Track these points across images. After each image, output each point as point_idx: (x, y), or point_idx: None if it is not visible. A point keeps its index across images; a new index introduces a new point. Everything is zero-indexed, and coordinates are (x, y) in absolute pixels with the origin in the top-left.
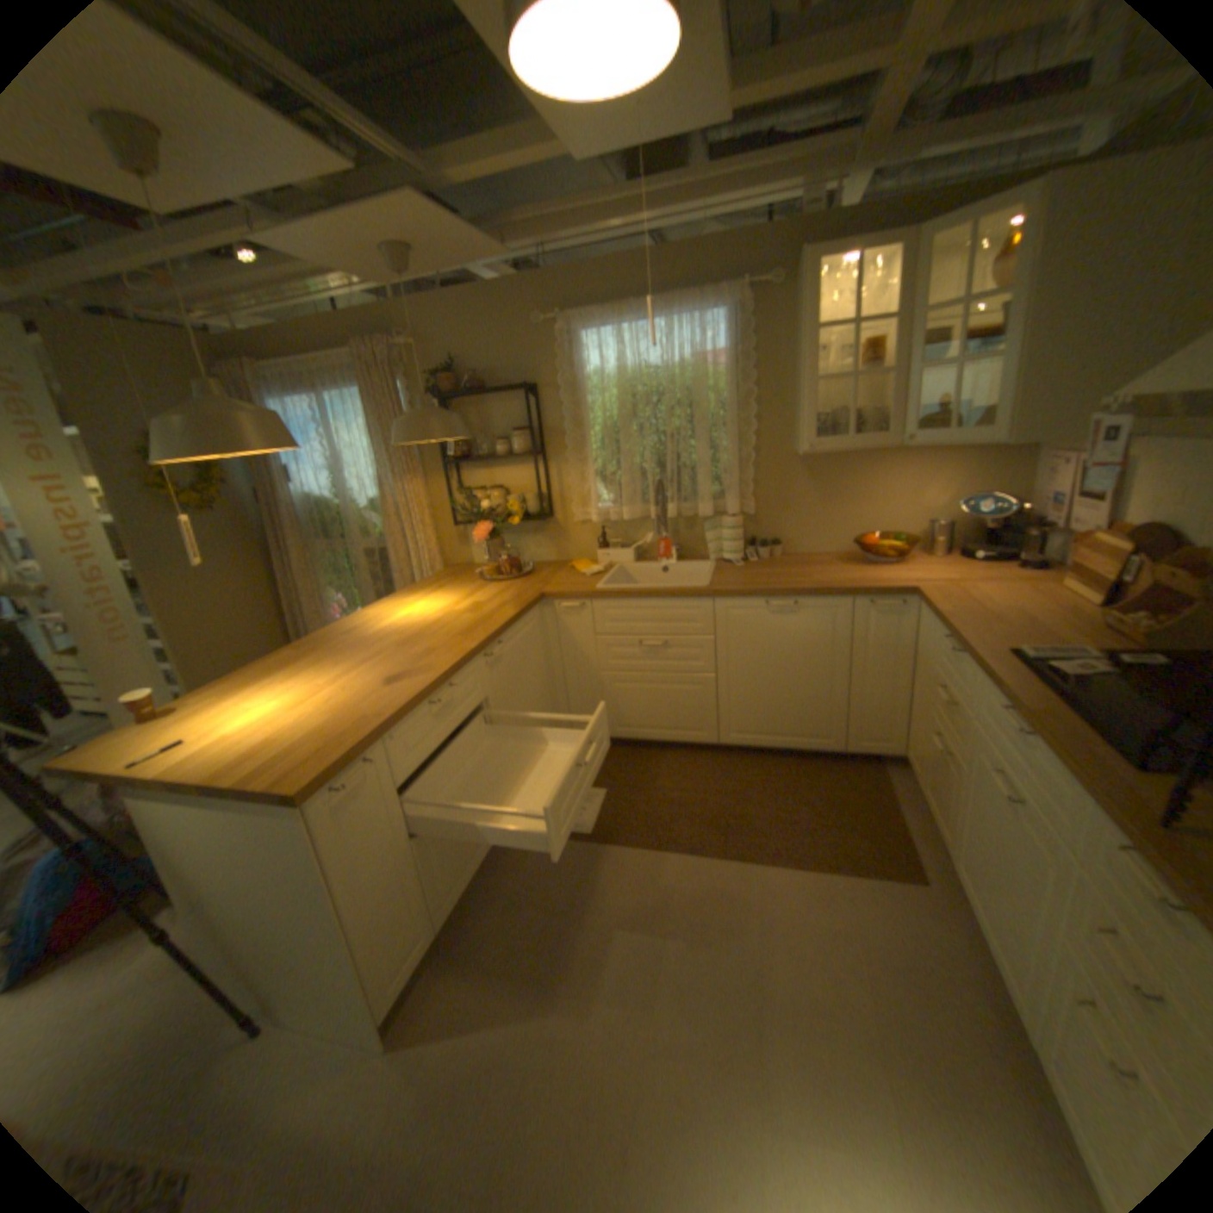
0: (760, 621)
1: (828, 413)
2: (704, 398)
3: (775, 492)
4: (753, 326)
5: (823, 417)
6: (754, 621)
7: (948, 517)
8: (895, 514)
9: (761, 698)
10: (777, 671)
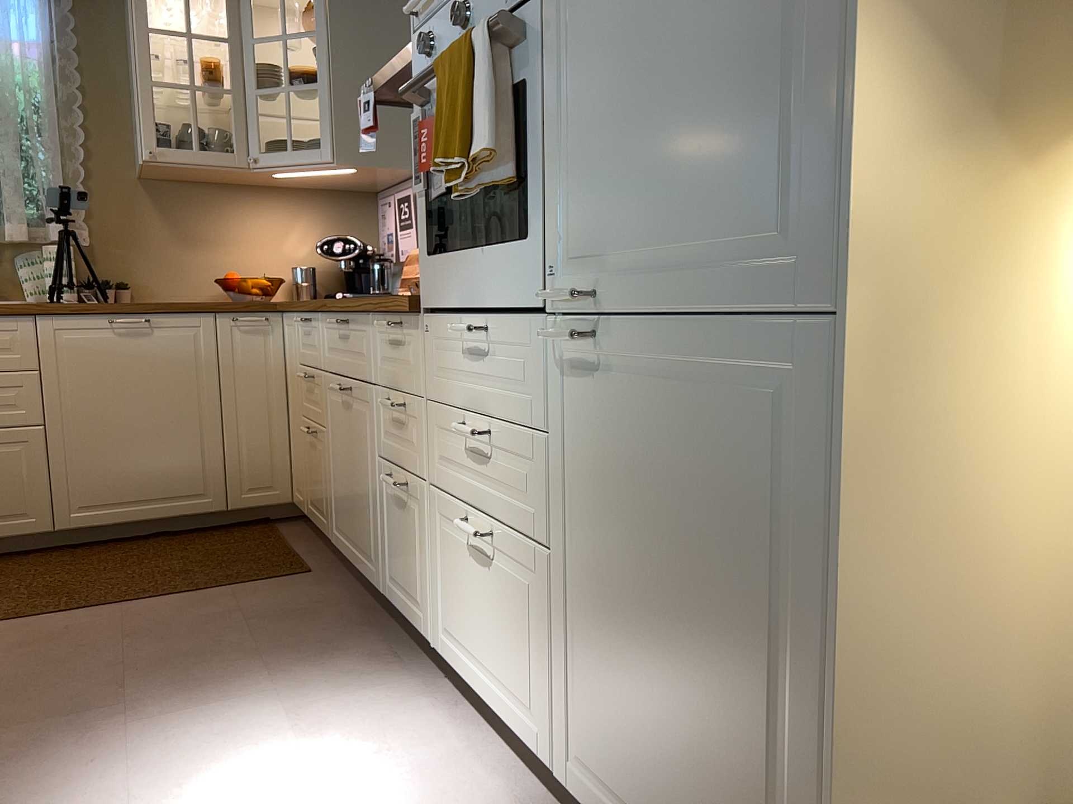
0: (104, 346)
1: (169, 124)
2: (9, 90)
3: (117, 225)
4: (73, 25)
5: (163, 127)
6: (95, 346)
7: (311, 267)
8: (259, 261)
9: (112, 452)
10: (132, 411)
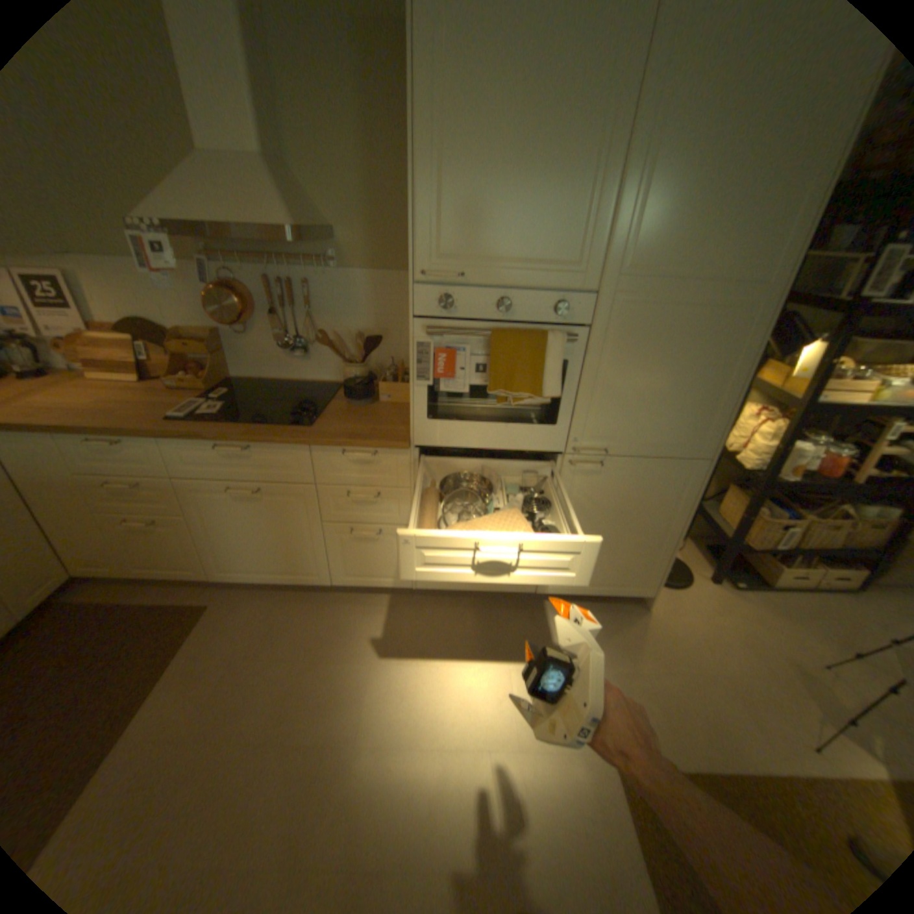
0: None
1: None
2: None
3: None
4: None
5: None
6: None
7: None
8: None
9: None
10: None
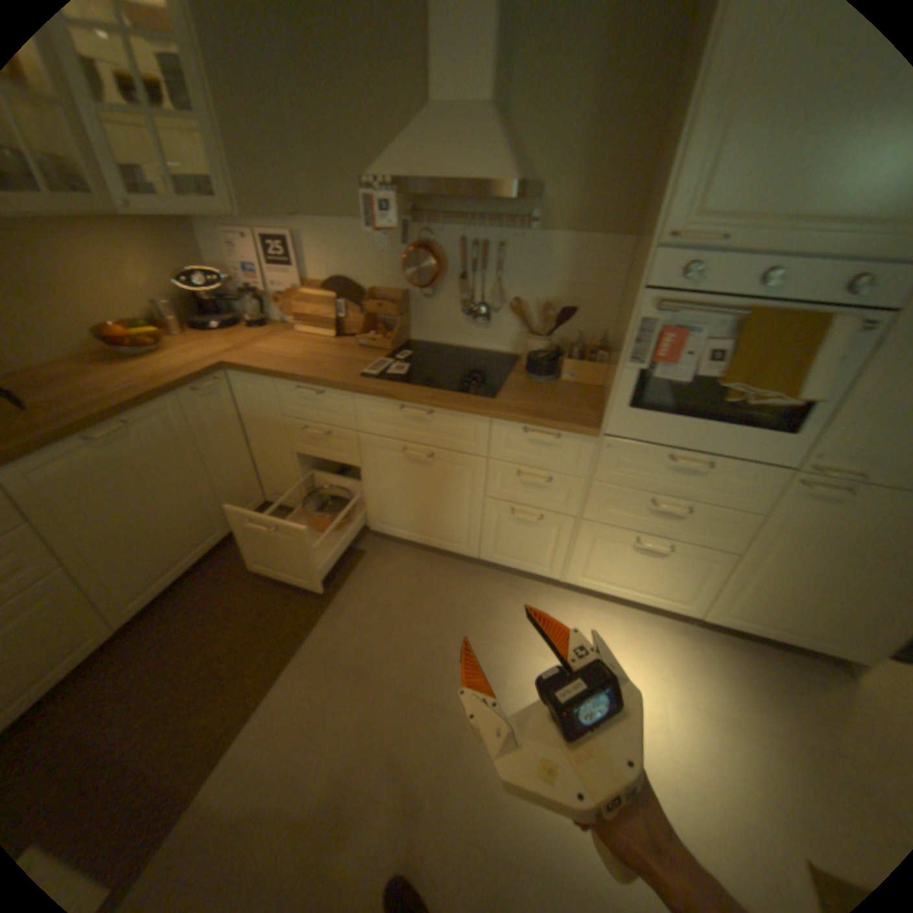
0: (85, 466)
1: None
2: None
3: None
4: None
5: None
6: (77, 470)
7: (154, 297)
8: (104, 300)
9: (134, 547)
10: (137, 507)
